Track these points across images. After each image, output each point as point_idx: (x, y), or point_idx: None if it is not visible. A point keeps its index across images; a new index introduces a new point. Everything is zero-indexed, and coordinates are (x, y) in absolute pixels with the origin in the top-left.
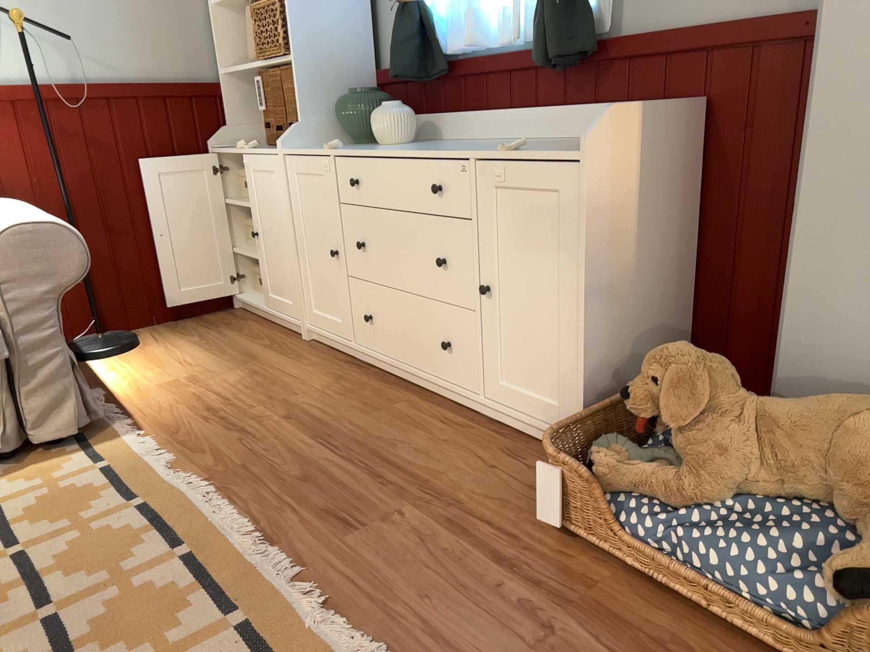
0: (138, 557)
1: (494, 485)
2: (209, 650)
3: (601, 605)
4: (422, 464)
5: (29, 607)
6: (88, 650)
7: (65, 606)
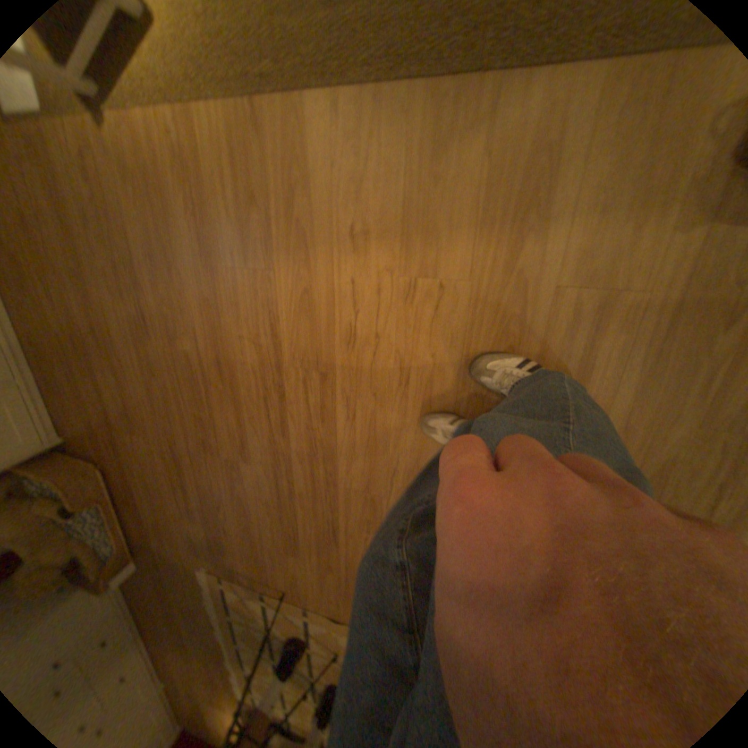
0: (243, 657)
1: (136, 584)
2: (232, 619)
3: (136, 541)
4: (151, 607)
5: (272, 669)
6: (260, 645)
7: (263, 661)
